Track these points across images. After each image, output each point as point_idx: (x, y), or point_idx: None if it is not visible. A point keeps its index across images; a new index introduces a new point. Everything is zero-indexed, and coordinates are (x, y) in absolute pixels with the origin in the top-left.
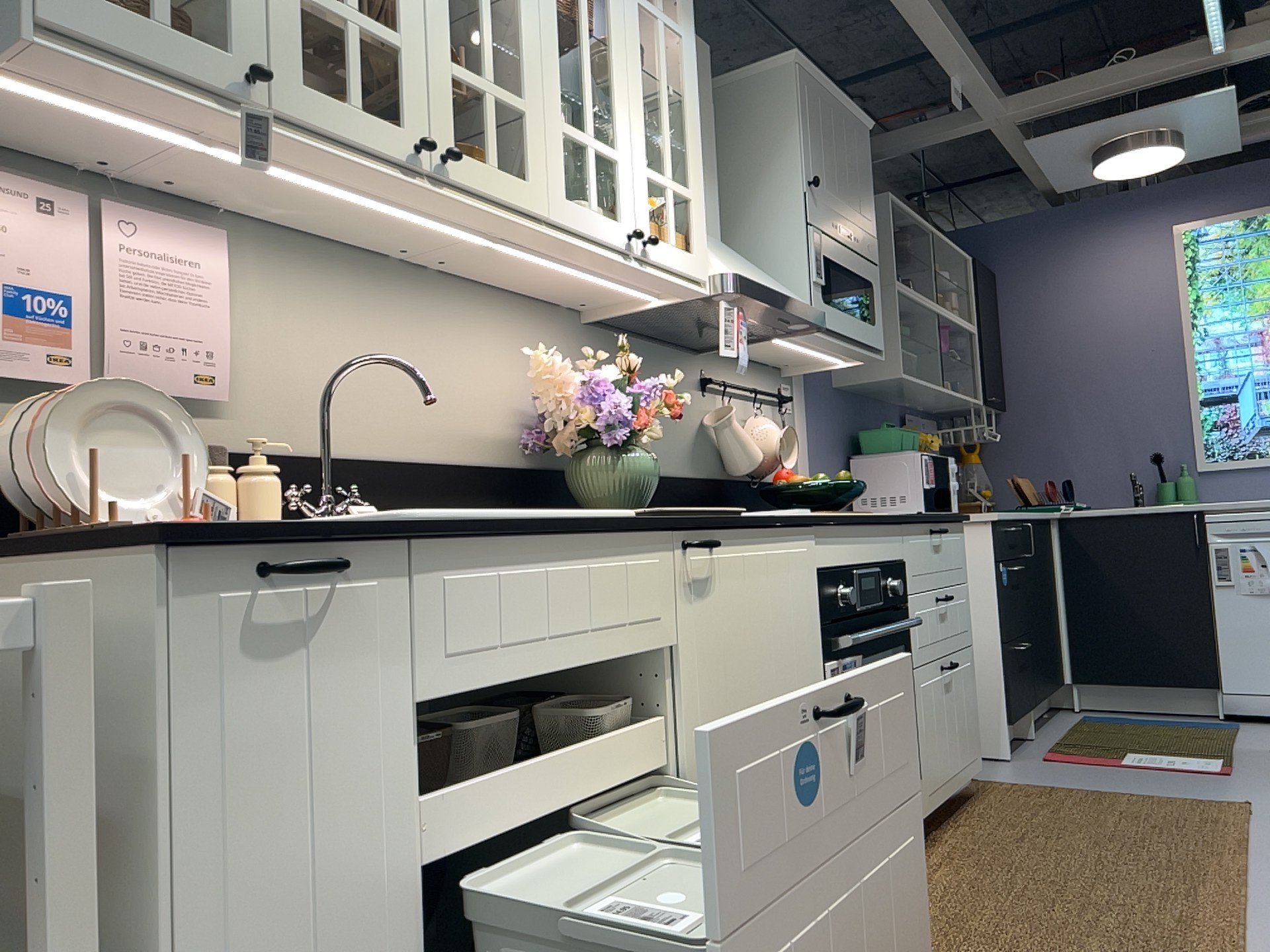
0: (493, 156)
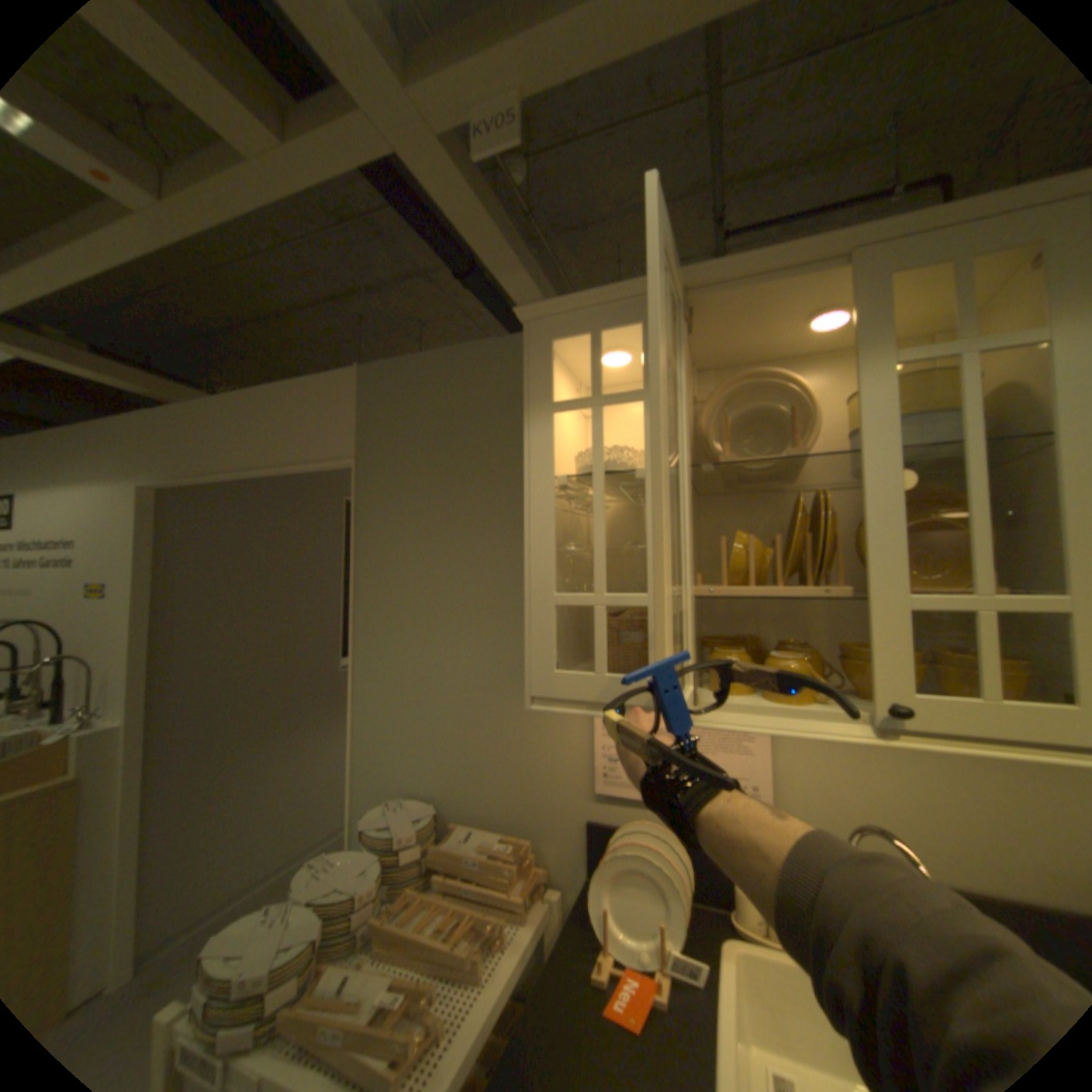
0: (994, 688)
